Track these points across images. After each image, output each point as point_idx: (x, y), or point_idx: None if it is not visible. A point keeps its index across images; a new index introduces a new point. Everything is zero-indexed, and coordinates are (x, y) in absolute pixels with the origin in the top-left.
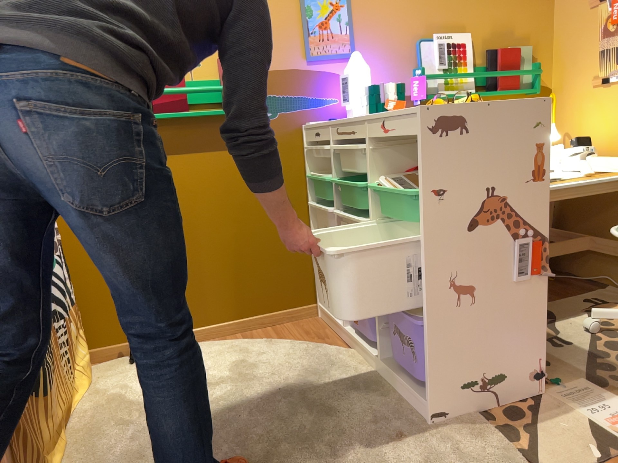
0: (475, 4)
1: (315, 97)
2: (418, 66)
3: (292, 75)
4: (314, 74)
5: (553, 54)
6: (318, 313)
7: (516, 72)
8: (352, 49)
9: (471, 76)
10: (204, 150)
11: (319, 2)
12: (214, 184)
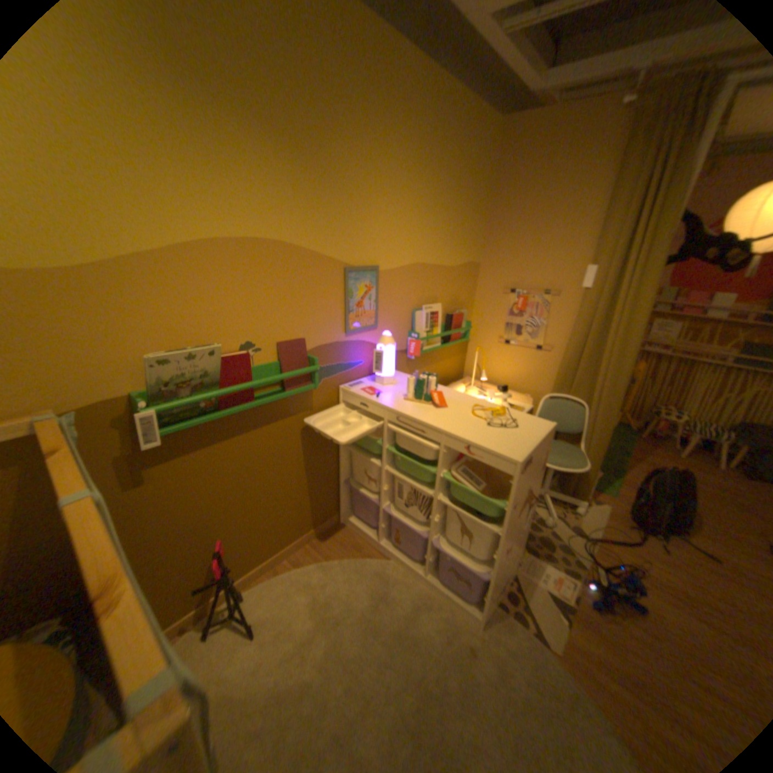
0: (444, 282)
1: (349, 362)
2: (411, 329)
3: (334, 347)
4: (349, 344)
5: (473, 312)
6: (339, 519)
7: (461, 330)
8: (375, 322)
9: (440, 335)
10: (261, 426)
11: (358, 286)
12: (269, 453)
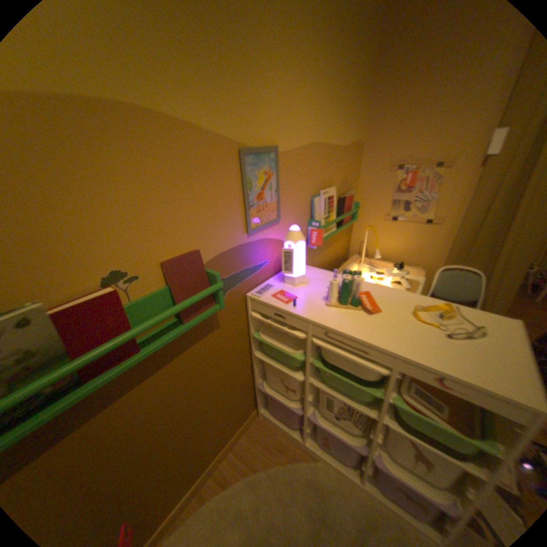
0: (337, 162)
1: (254, 265)
2: (311, 217)
3: (237, 252)
4: (253, 245)
5: (358, 192)
6: (258, 415)
7: (353, 212)
8: (279, 214)
9: (337, 219)
10: (158, 370)
11: (258, 172)
12: (174, 393)
